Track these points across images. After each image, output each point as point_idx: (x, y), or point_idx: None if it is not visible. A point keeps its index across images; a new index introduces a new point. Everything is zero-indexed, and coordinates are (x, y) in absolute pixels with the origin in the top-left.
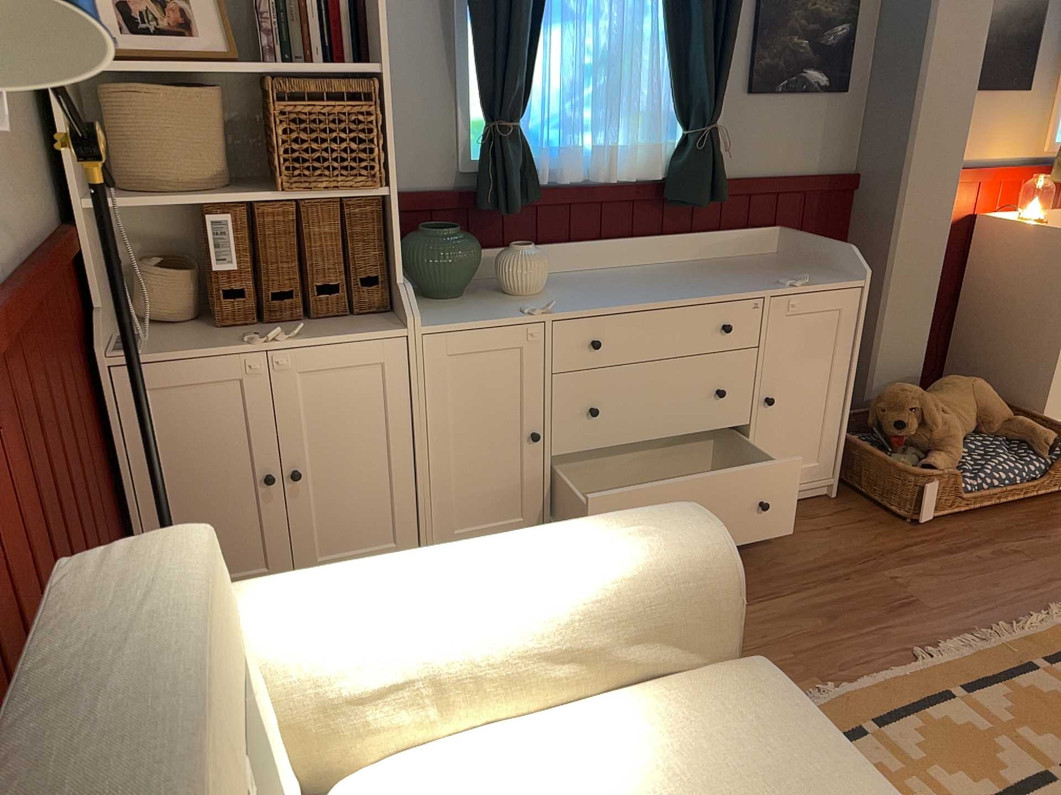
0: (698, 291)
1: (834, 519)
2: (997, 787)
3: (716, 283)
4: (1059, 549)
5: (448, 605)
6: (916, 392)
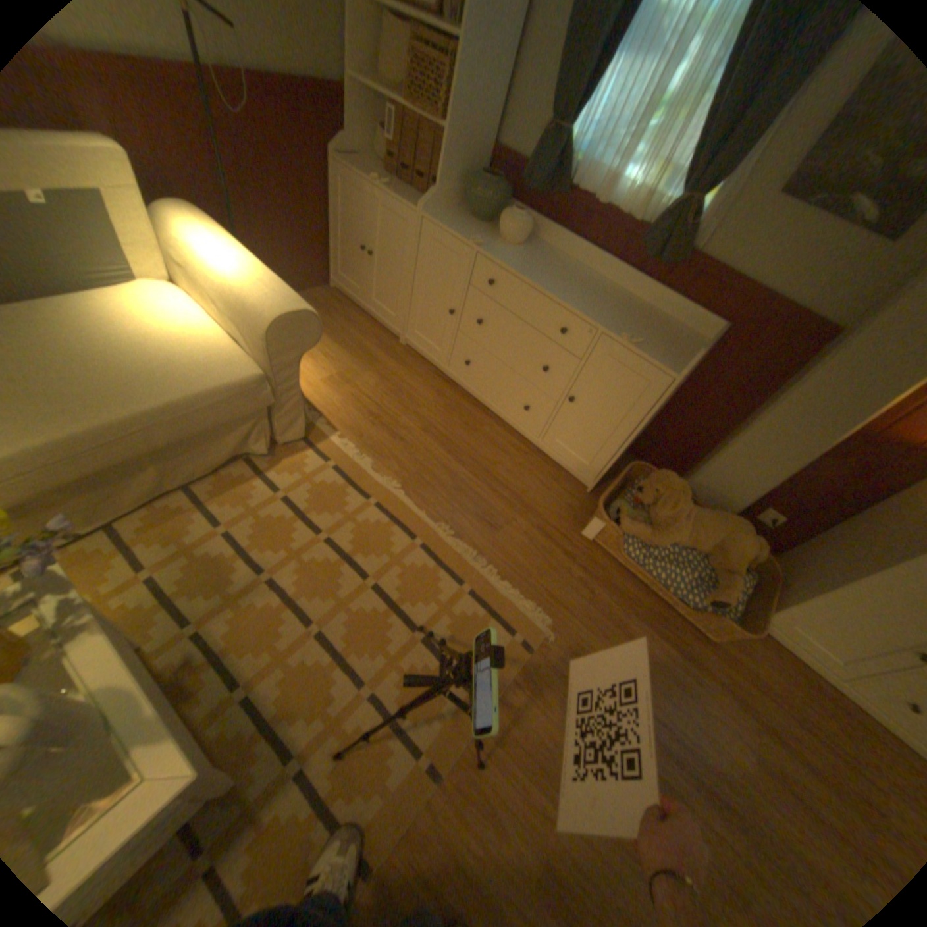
0: (572, 300)
1: (561, 493)
2: (350, 553)
3: (597, 308)
4: (615, 623)
5: (202, 256)
6: (673, 487)
